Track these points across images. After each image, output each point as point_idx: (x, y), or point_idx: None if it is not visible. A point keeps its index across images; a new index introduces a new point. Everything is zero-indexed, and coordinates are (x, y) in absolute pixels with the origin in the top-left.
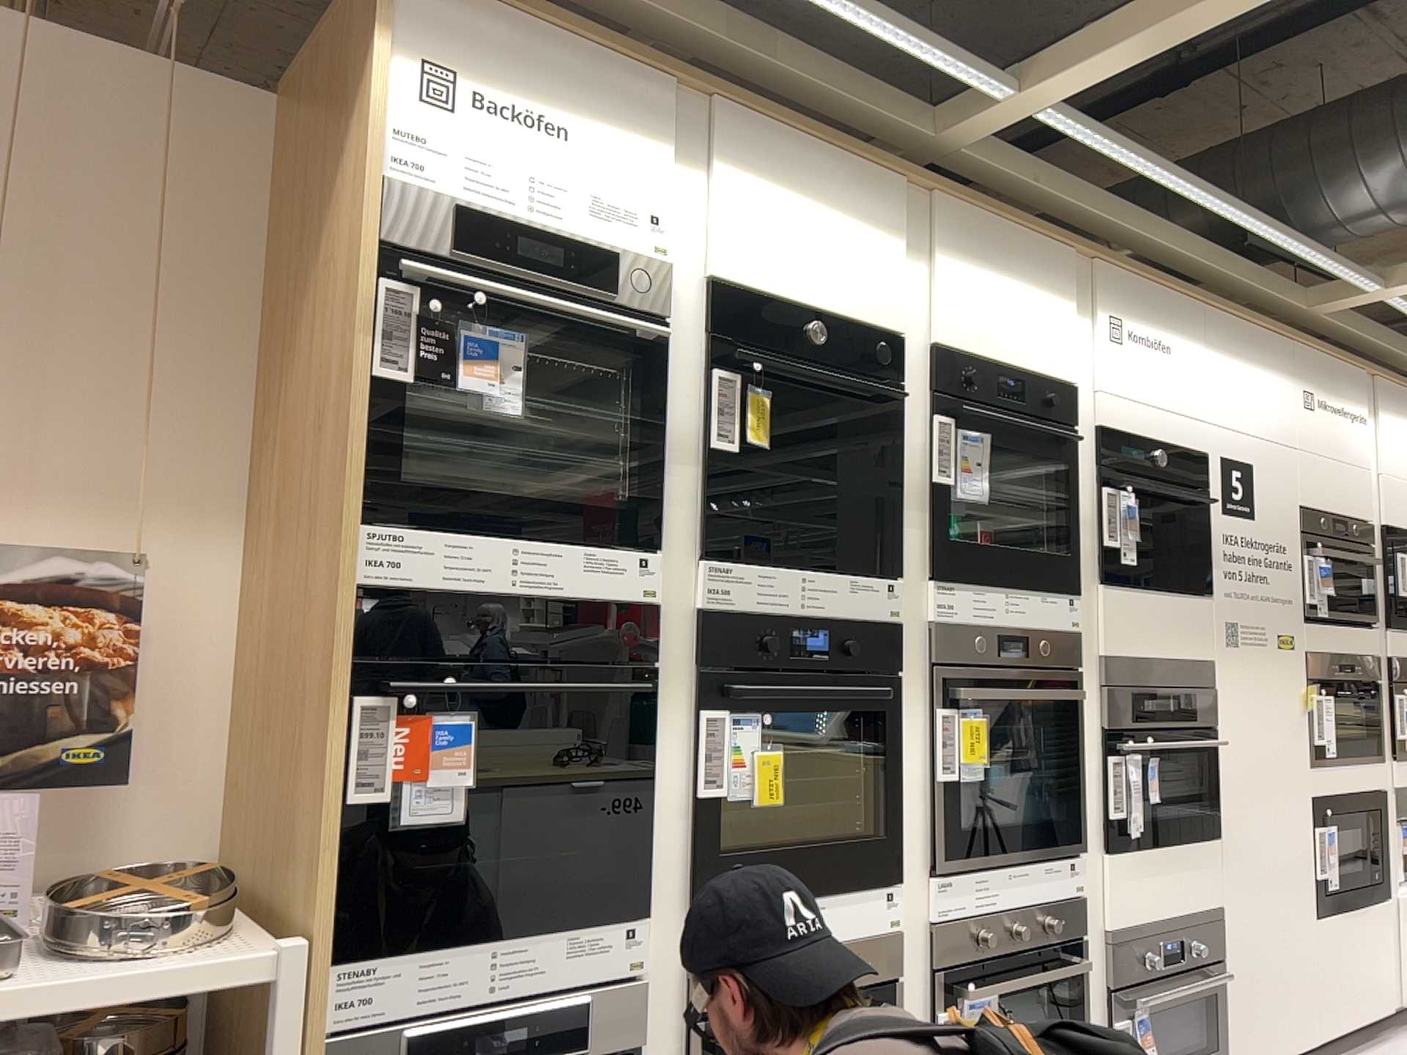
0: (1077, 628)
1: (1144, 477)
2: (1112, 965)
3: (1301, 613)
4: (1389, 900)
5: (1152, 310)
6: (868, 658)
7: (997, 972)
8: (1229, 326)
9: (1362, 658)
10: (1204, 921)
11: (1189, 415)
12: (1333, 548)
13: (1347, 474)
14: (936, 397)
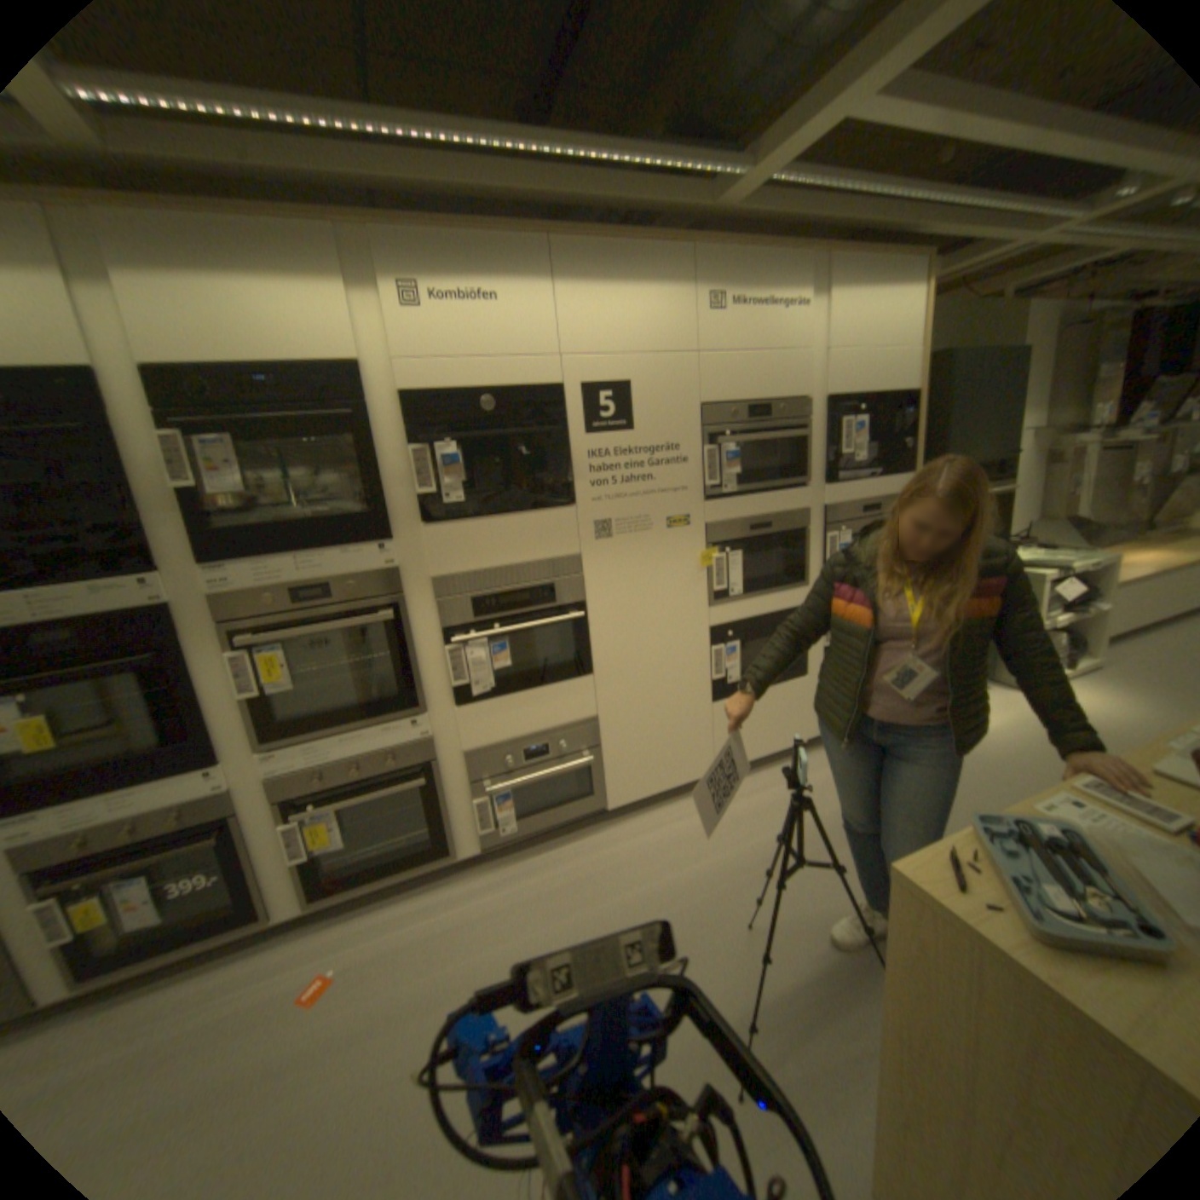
0: (393, 566)
1: (475, 423)
2: (467, 773)
3: (702, 496)
4: (809, 677)
5: (466, 258)
6: (127, 637)
7: (339, 796)
8: (594, 248)
9: (789, 514)
10: (574, 729)
11: (533, 352)
12: (752, 431)
13: (781, 360)
14: (148, 416)
